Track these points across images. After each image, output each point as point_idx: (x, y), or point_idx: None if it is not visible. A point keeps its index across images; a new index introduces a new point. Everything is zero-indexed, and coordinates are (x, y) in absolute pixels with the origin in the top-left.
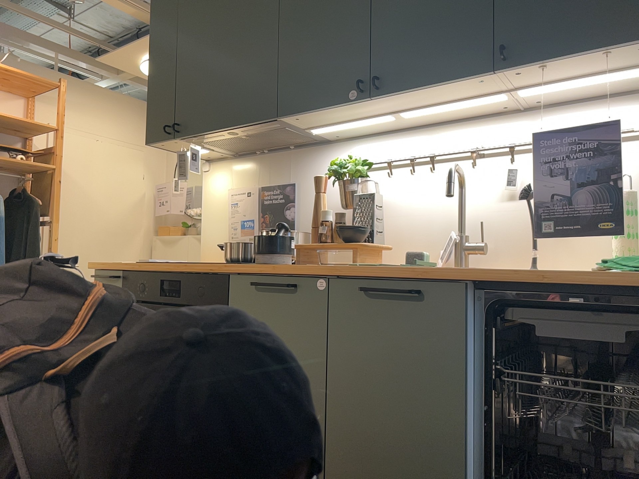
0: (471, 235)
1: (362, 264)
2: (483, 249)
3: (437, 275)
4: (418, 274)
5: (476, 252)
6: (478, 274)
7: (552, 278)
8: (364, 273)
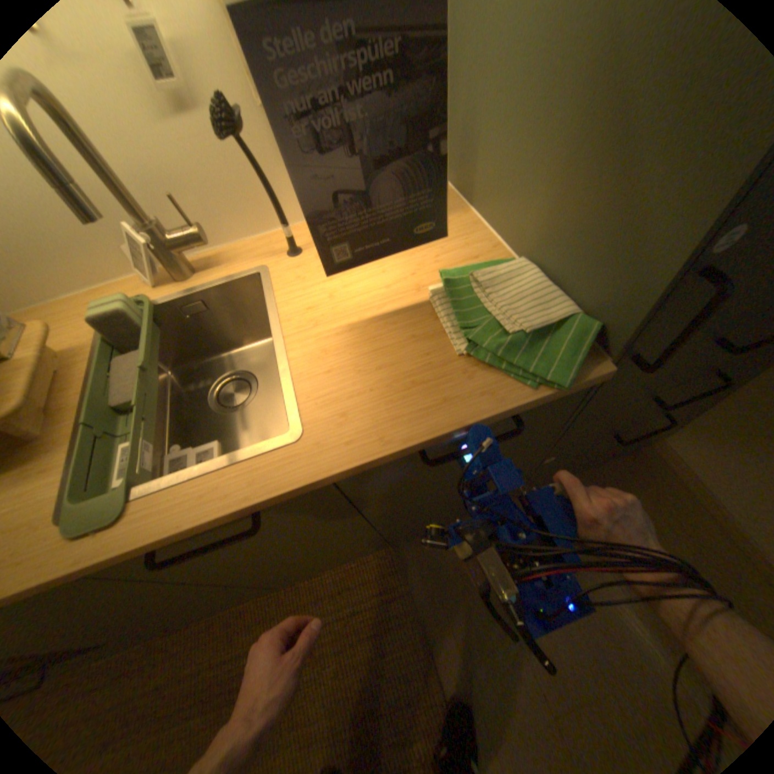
0: (157, 214)
1: (86, 525)
2: (197, 237)
3: (273, 502)
4: (237, 514)
5: (189, 243)
6: (343, 479)
7: (446, 438)
8: (125, 558)
